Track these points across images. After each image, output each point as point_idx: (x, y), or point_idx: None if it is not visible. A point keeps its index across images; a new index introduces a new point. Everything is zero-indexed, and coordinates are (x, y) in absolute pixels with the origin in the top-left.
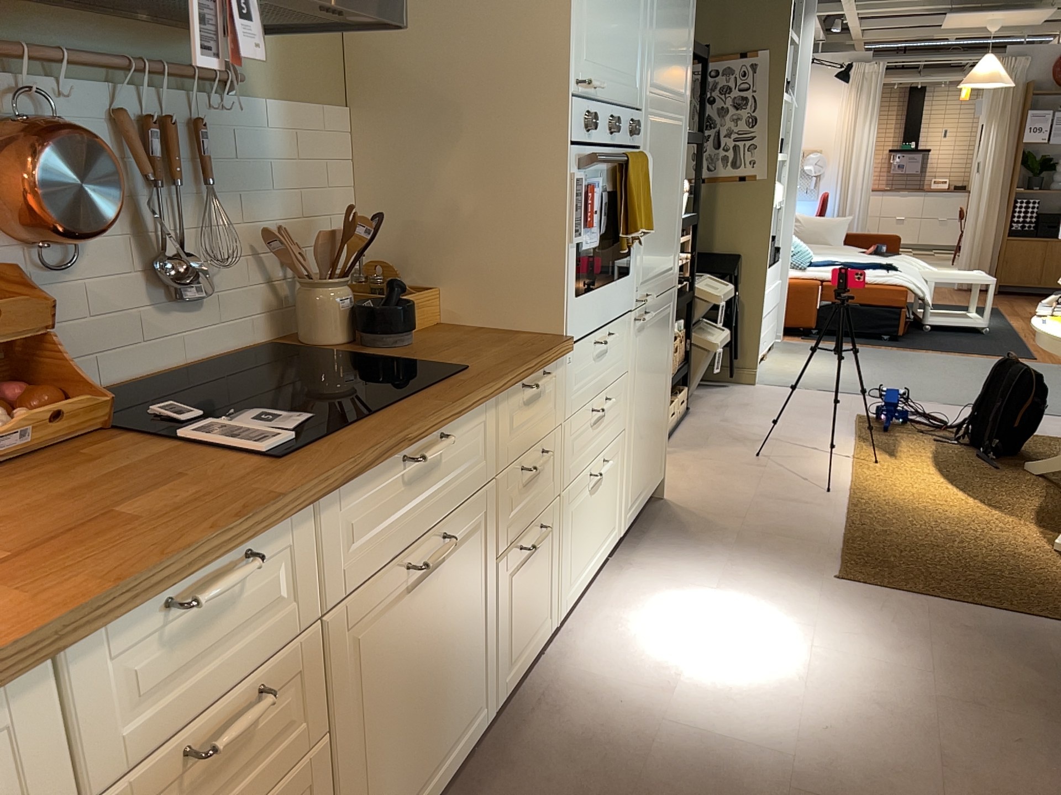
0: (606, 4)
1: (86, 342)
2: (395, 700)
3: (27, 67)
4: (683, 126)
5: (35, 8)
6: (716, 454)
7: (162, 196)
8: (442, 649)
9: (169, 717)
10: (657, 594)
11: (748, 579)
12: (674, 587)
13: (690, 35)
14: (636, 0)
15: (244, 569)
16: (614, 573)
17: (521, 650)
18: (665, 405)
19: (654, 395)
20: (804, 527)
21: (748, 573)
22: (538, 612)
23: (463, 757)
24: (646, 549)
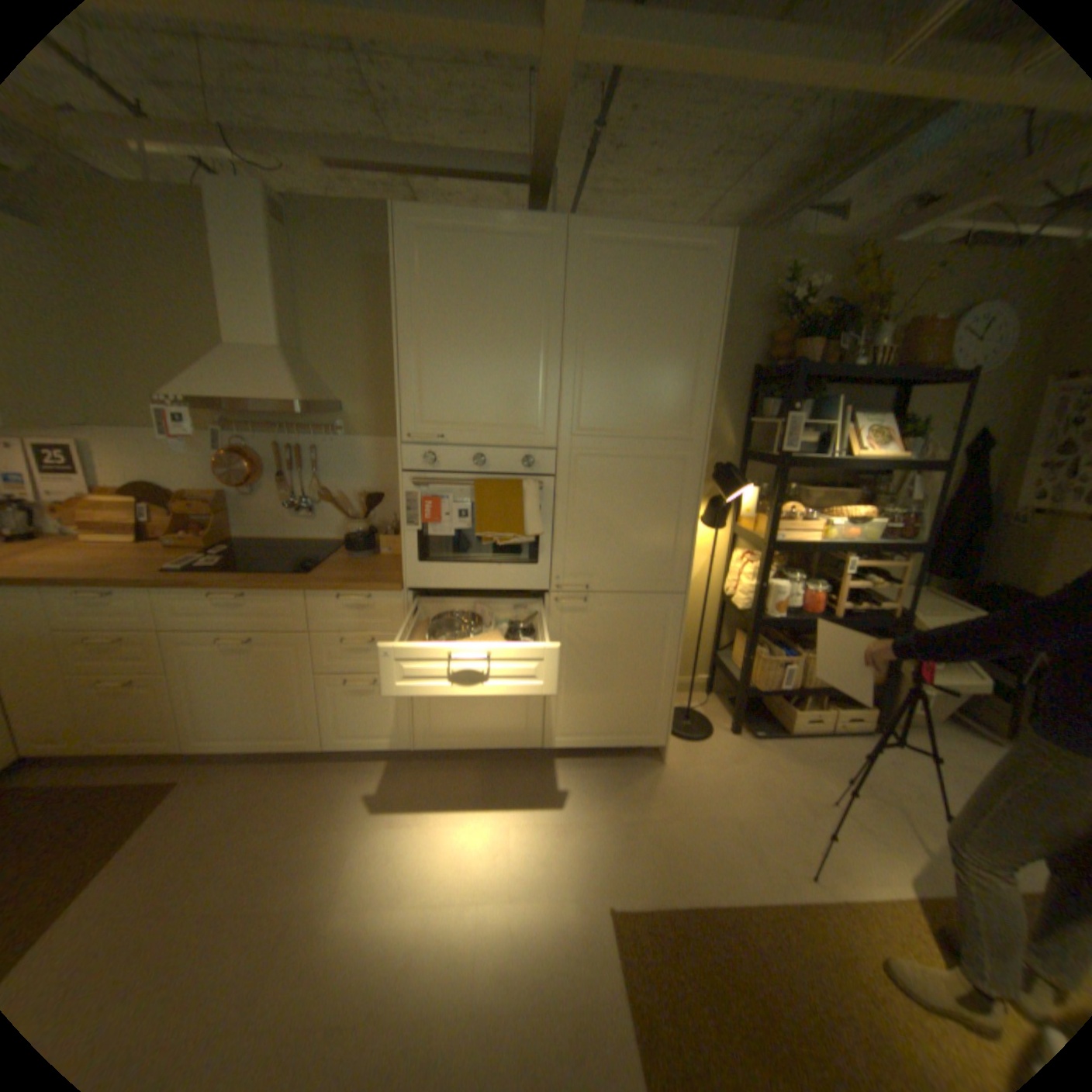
0: (455, 382)
1: (259, 522)
2: (216, 691)
3: (243, 430)
4: (687, 458)
5: (246, 411)
6: (797, 776)
7: (295, 475)
8: (256, 690)
9: (84, 626)
10: (509, 795)
11: (566, 844)
12: (523, 802)
13: (697, 380)
14: (523, 371)
15: (98, 596)
16: (524, 767)
17: (355, 737)
18: (660, 687)
19: (617, 668)
20: (701, 872)
21: (576, 842)
22: (378, 728)
23: (286, 753)
24: (570, 773)
